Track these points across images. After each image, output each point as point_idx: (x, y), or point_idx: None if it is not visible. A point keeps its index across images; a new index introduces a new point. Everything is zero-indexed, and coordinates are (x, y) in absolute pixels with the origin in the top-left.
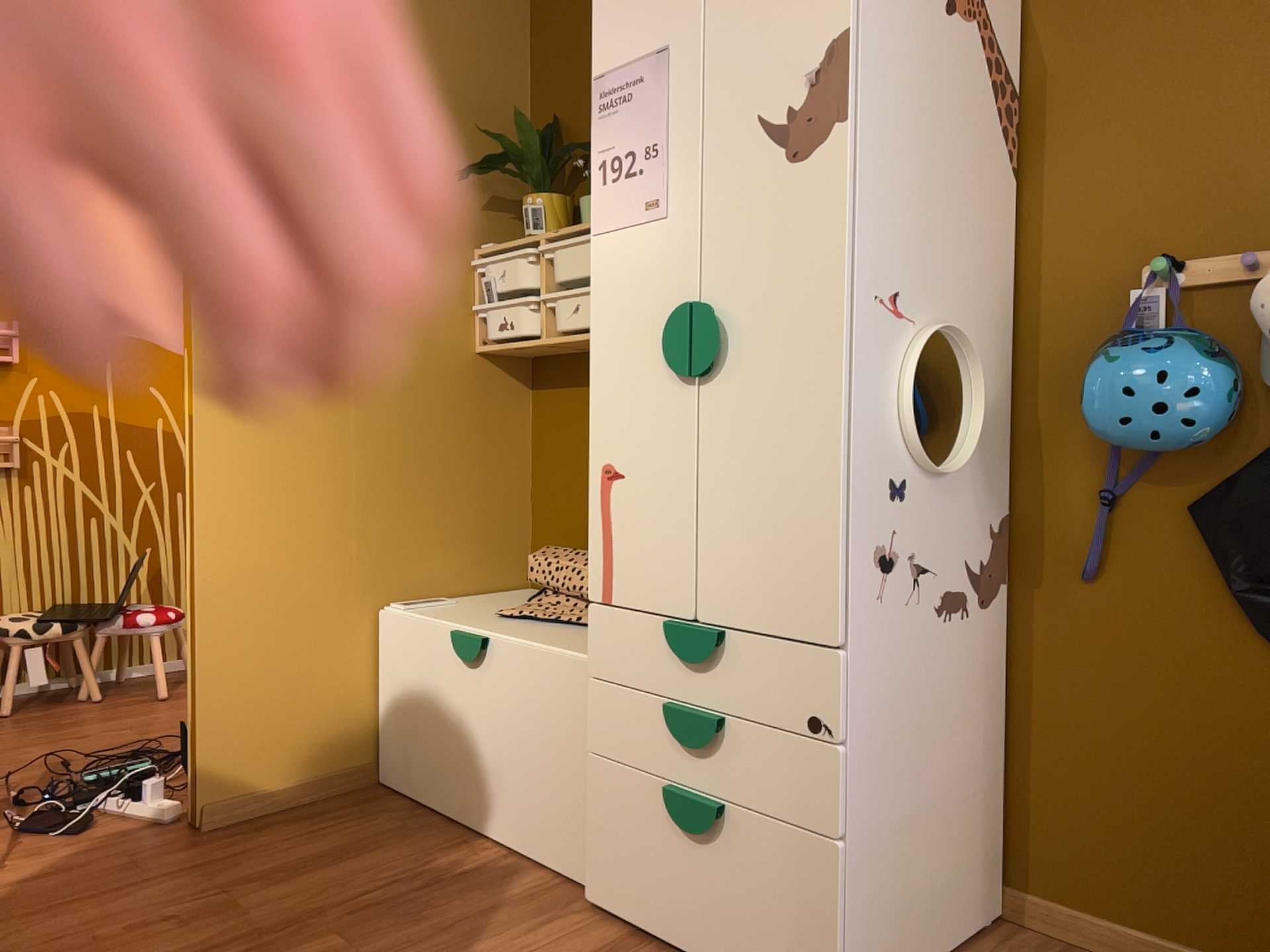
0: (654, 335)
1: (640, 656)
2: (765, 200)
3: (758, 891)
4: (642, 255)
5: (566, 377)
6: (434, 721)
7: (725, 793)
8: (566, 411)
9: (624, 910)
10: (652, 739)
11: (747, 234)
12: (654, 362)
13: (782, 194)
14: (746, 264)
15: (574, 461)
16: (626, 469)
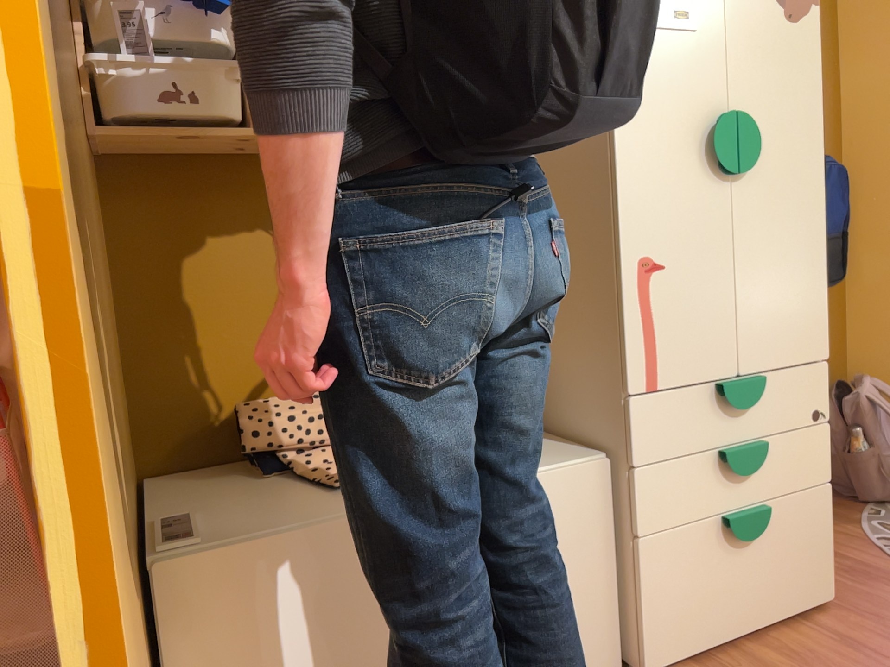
0: (690, 137)
1: (690, 424)
2: (774, 43)
3: (789, 548)
4: (674, 61)
5: (187, 188)
6: (342, 661)
7: (765, 495)
8: (193, 232)
9: (687, 649)
10: (705, 489)
11: (762, 66)
12: (691, 161)
13: (784, 42)
14: (763, 90)
15: (218, 296)
16: (669, 261)
